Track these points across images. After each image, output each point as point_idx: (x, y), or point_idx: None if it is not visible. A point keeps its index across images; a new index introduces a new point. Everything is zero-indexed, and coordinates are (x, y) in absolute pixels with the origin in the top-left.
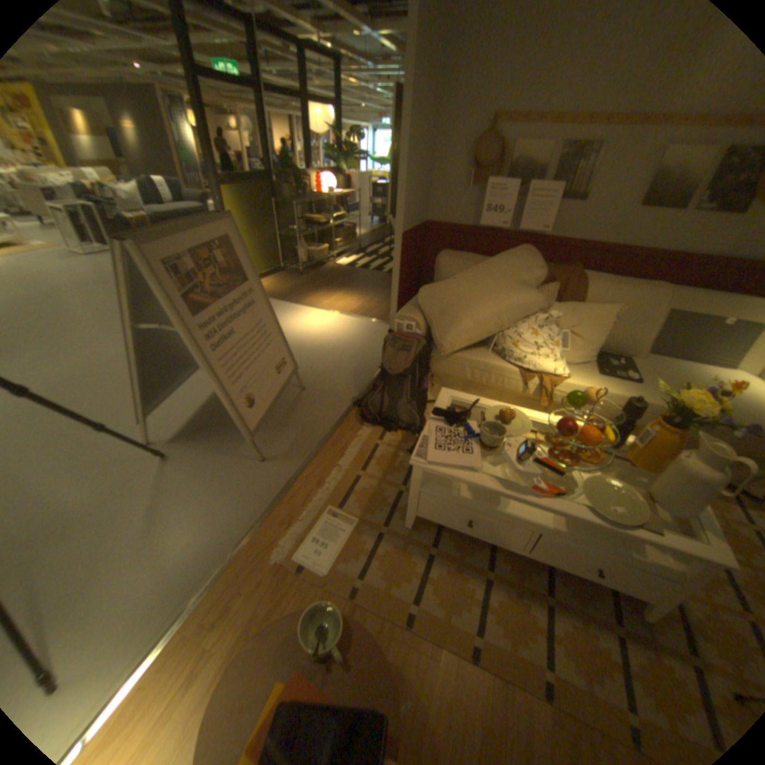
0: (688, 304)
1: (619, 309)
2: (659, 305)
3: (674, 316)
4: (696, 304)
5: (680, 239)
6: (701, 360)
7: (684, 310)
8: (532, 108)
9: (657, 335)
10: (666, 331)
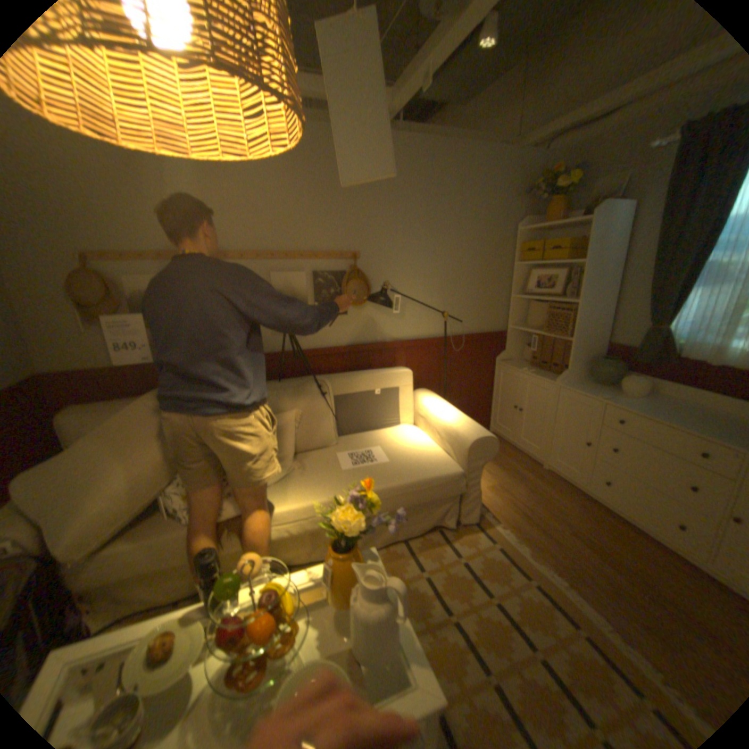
0: (340, 391)
1: (292, 413)
2: (321, 399)
3: (337, 403)
4: (345, 390)
5: (318, 339)
6: (371, 431)
7: (340, 397)
8: (126, 249)
9: (335, 421)
10: (338, 417)
